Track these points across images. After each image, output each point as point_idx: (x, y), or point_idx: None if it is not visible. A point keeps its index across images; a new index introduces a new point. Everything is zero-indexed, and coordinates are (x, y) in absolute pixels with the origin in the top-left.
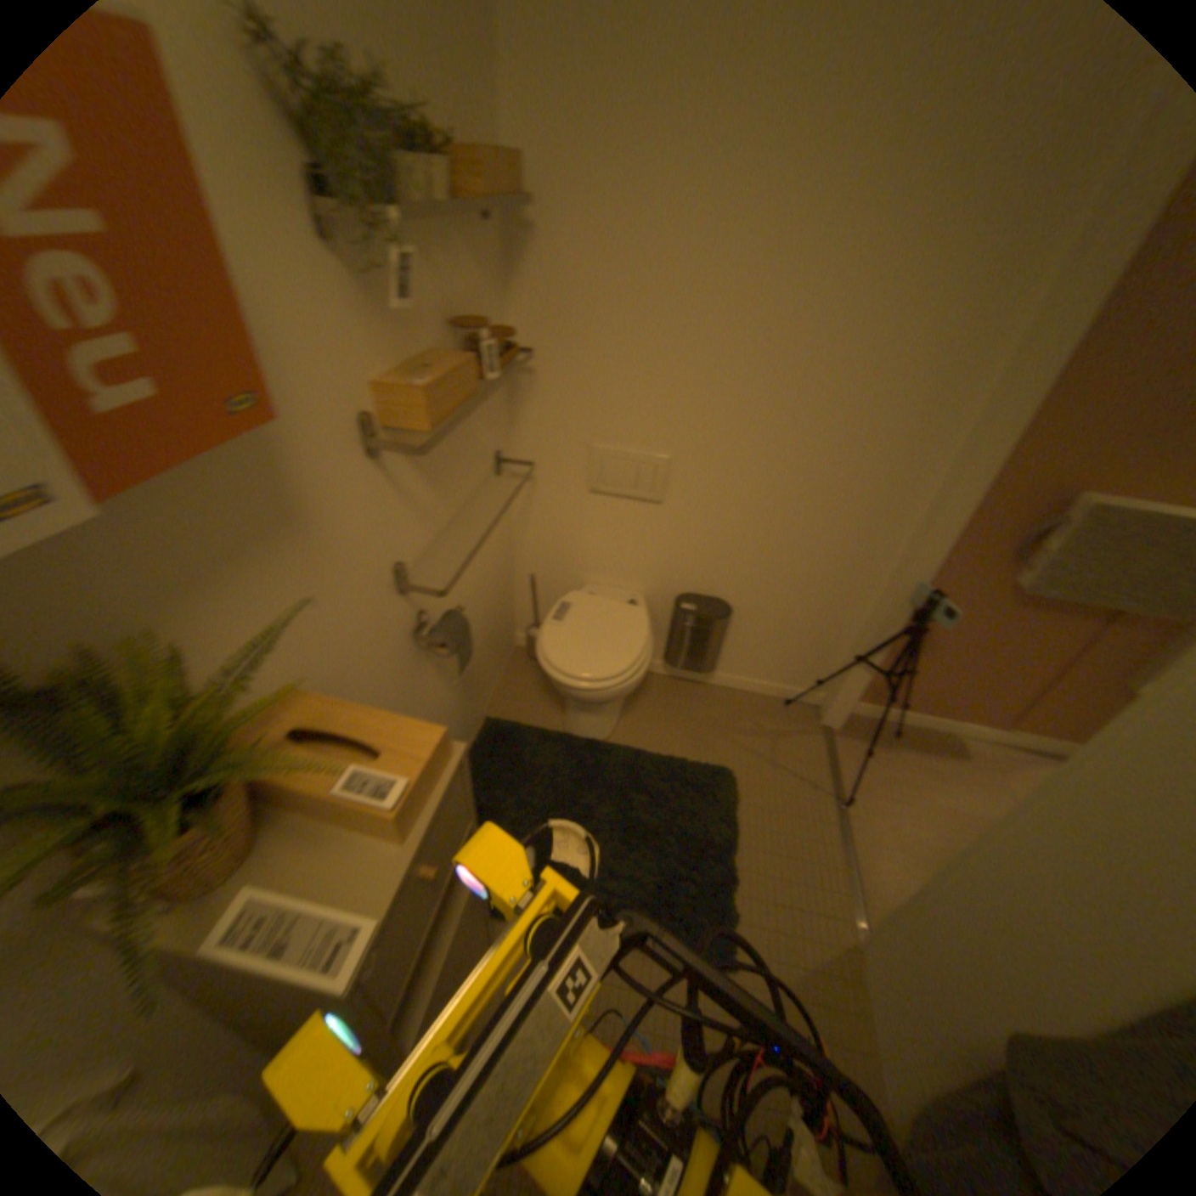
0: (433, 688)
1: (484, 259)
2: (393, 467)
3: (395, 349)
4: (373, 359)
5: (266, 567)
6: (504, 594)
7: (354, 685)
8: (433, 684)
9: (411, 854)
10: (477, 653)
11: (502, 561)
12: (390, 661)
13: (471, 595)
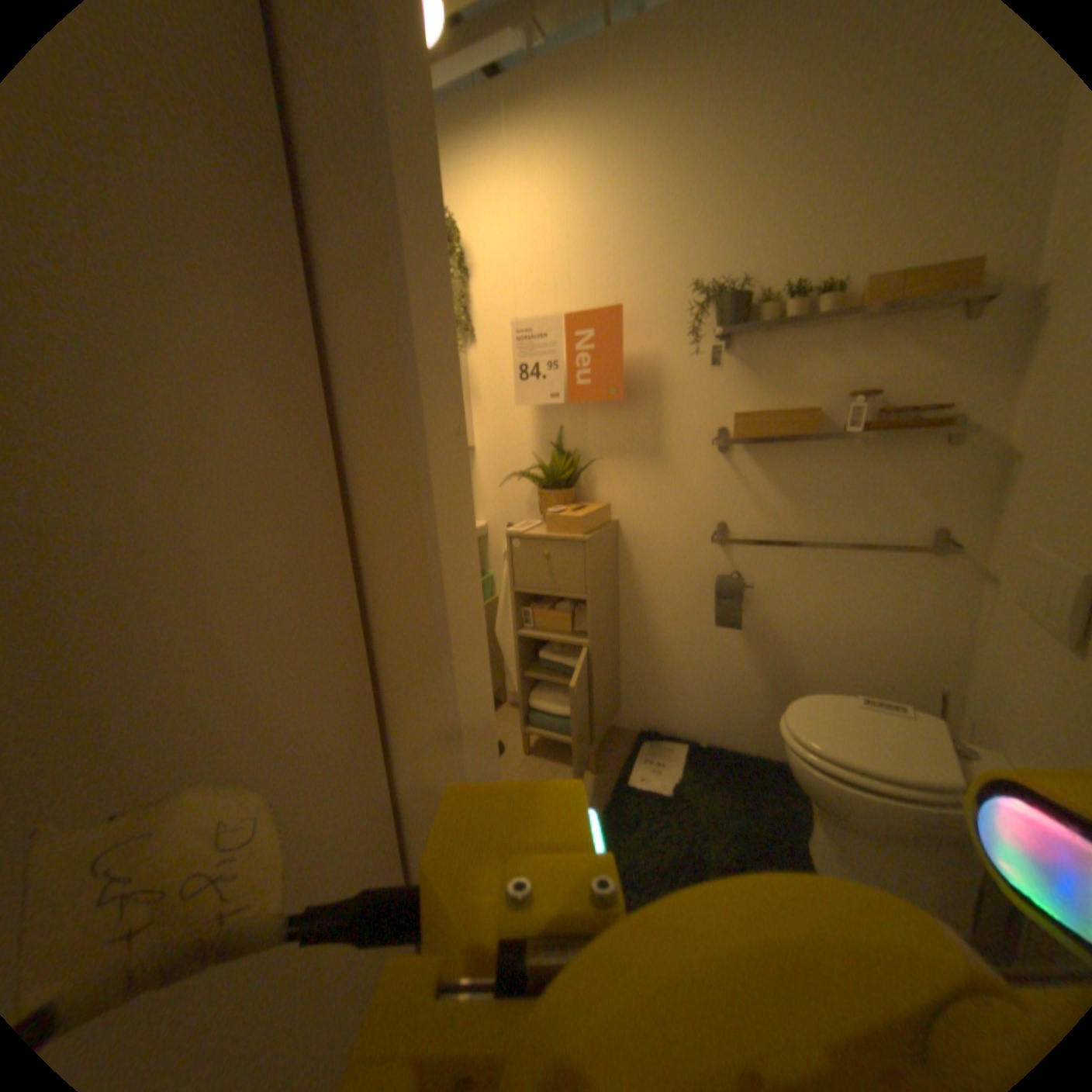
0: (732, 640)
1: (952, 346)
2: (739, 462)
3: (766, 399)
4: (742, 401)
5: (636, 465)
6: (916, 691)
7: (660, 557)
8: (730, 634)
9: (544, 535)
10: (820, 690)
11: (922, 649)
12: (692, 572)
13: (825, 624)
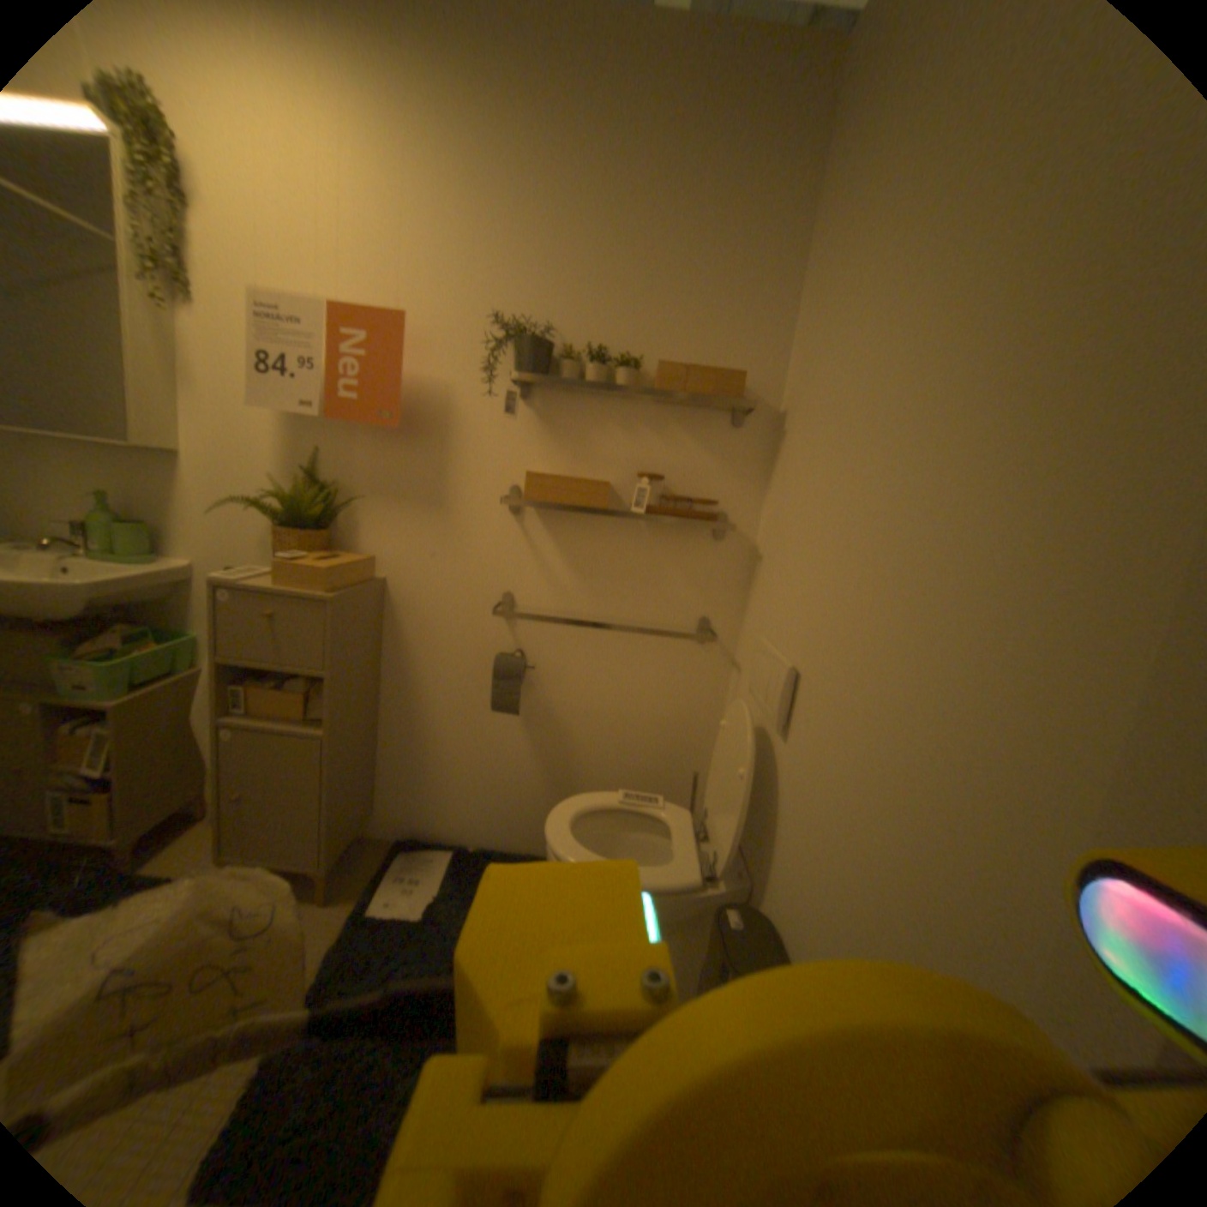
0: (510, 724)
1: (720, 447)
2: (530, 527)
3: (561, 463)
4: (536, 460)
5: (414, 512)
6: (674, 772)
7: (436, 626)
8: (509, 717)
9: (268, 587)
10: (593, 775)
11: (681, 731)
12: (472, 646)
13: (602, 706)
